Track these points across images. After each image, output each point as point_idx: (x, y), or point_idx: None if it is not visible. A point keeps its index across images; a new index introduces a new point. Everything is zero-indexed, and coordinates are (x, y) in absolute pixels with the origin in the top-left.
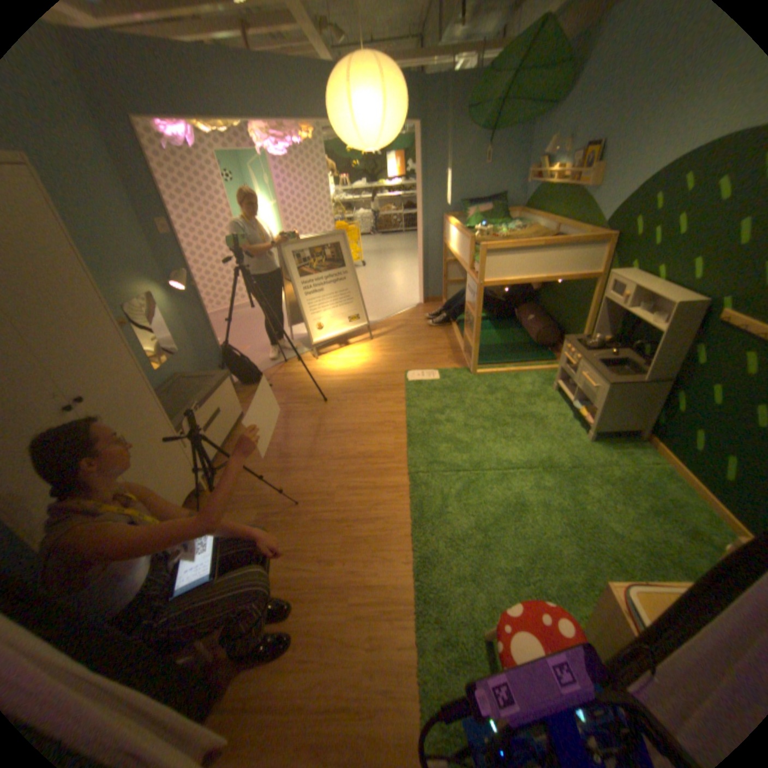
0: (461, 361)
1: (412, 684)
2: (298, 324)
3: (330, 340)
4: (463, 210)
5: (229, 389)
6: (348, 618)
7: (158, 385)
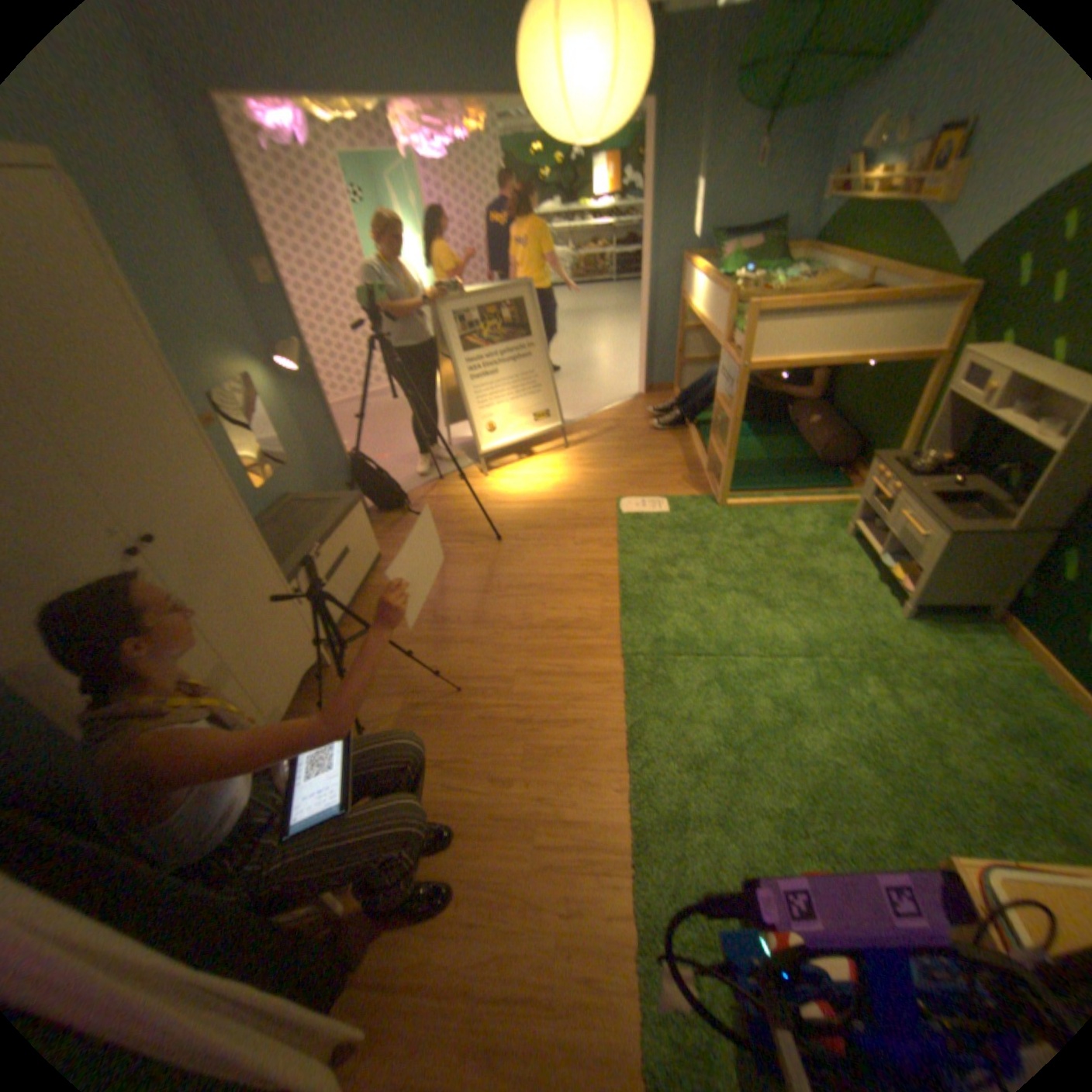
0: (702, 485)
1: (629, 972)
2: (457, 422)
3: (504, 448)
4: (715, 246)
5: (360, 518)
6: (535, 867)
7: (261, 511)
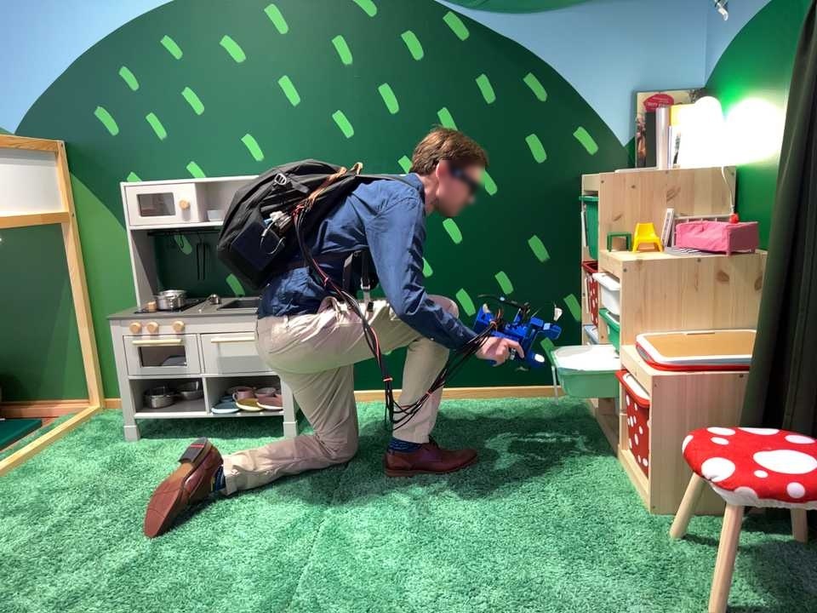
0: None
1: None
2: None
3: None
4: None
5: None
6: None
7: None
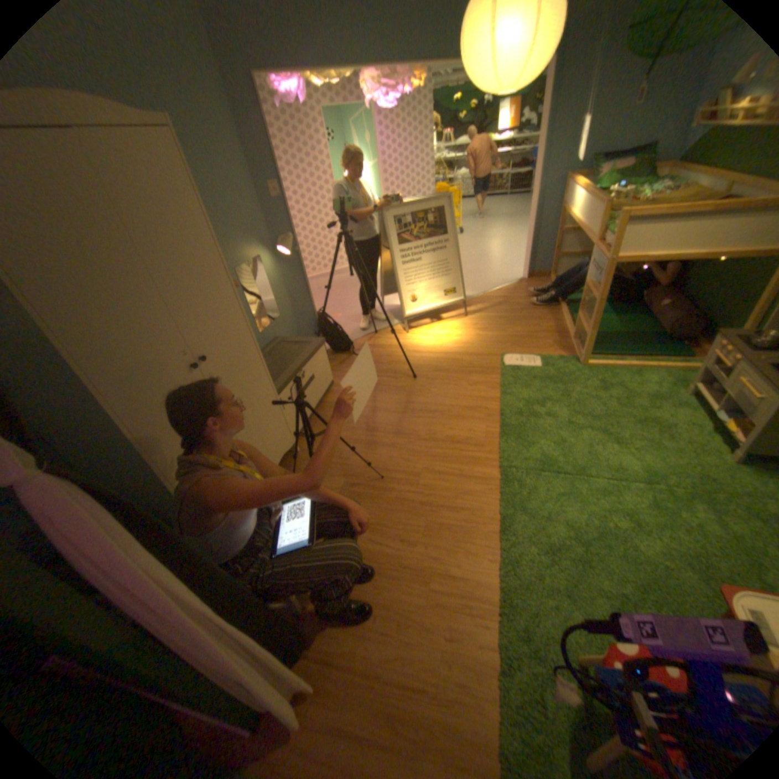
0: (569, 348)
1: (493, 687)
2: (389, 295)
3: (421, 314)
4: (594, 167)
5: (323, 356)
6: (429, 604)
7: (261, 347)
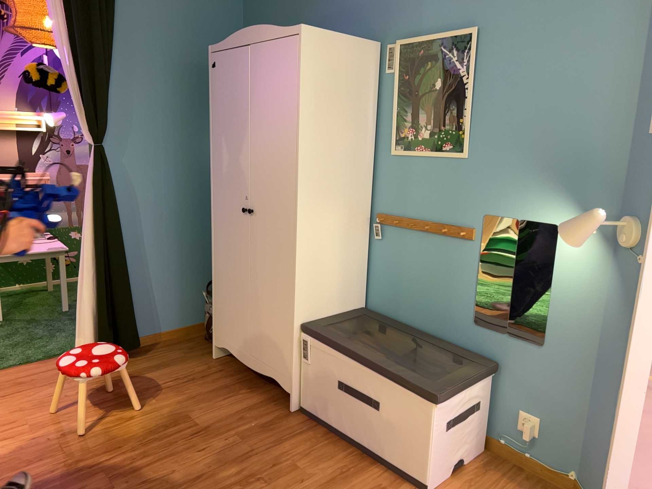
0: None
1: None
2: None
3: None
4: None
5: (422, 415)
6: (17, 420)
7: (461, 342)
